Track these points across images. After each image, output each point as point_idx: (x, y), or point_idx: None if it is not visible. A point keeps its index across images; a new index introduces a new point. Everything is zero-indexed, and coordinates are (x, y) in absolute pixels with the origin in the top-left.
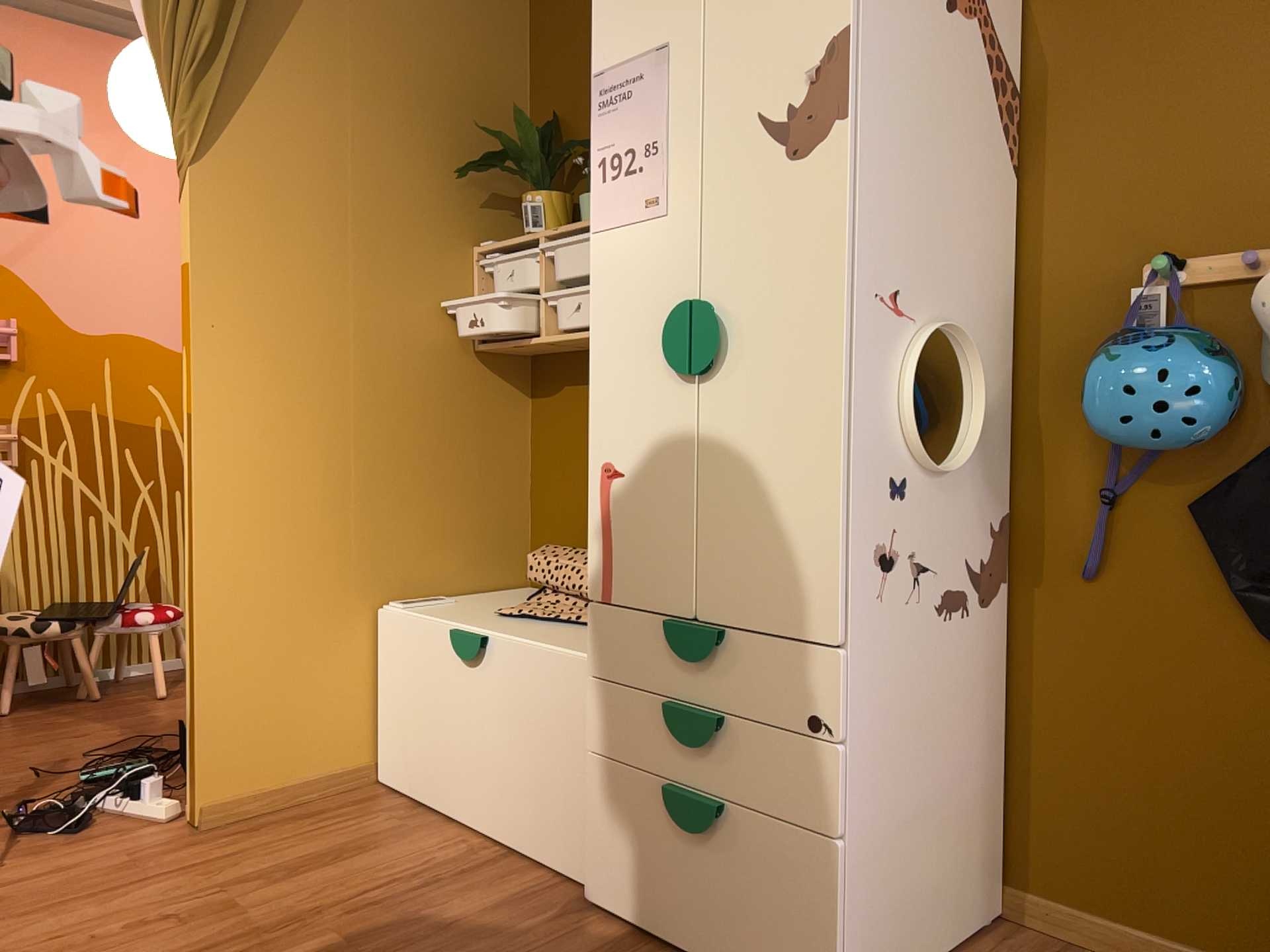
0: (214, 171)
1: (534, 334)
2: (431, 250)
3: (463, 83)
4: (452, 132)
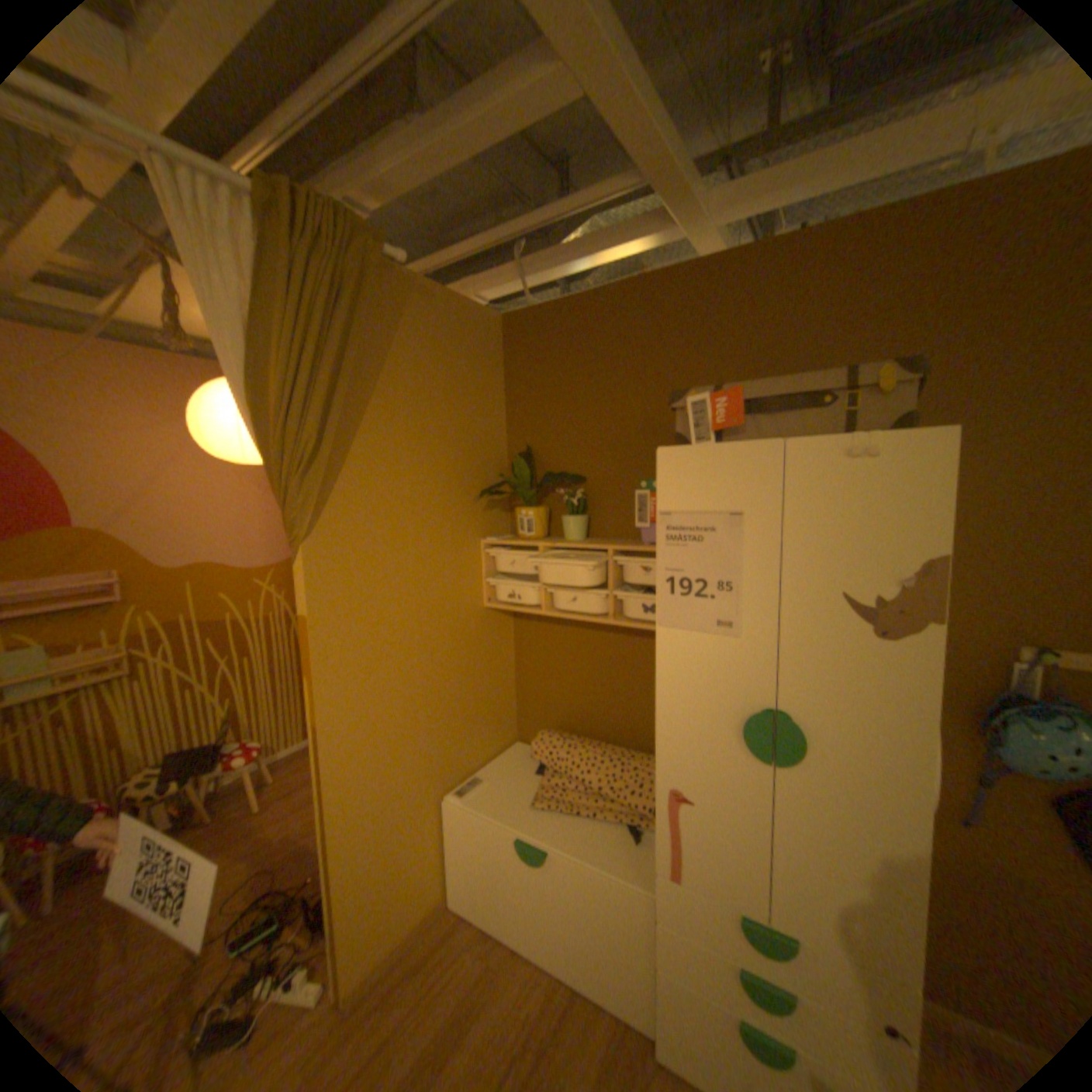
0: (317, 541)
1: (534, 606)
2: (457, 550)
3: (469, 429)
4: (465, 465)
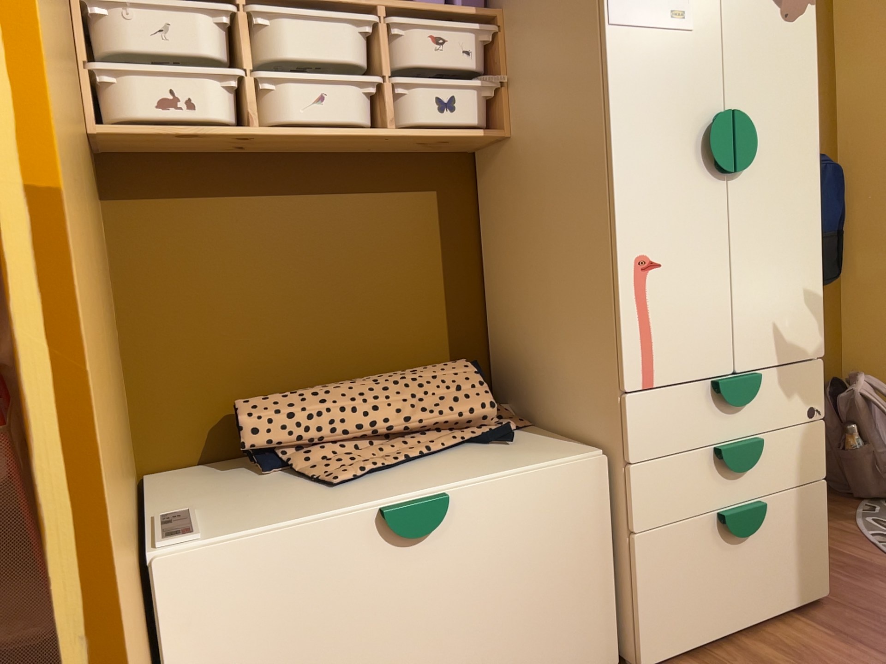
0: None
1: (228, 124)
2: None
3: None
4: None
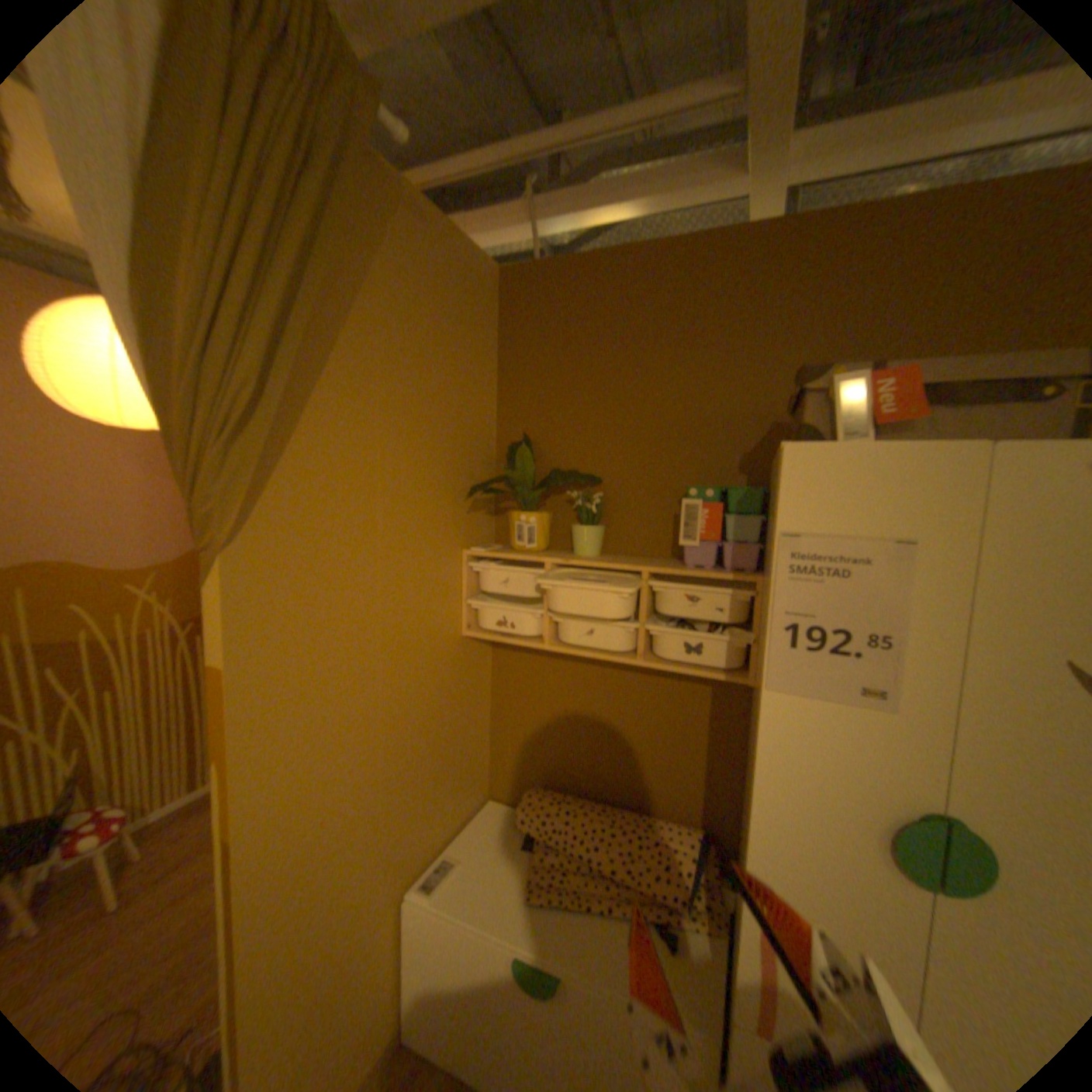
0: (247, 548)
1: (533, 638)
2: (437, 563)
3: (458, 405)
4: (451, 451)
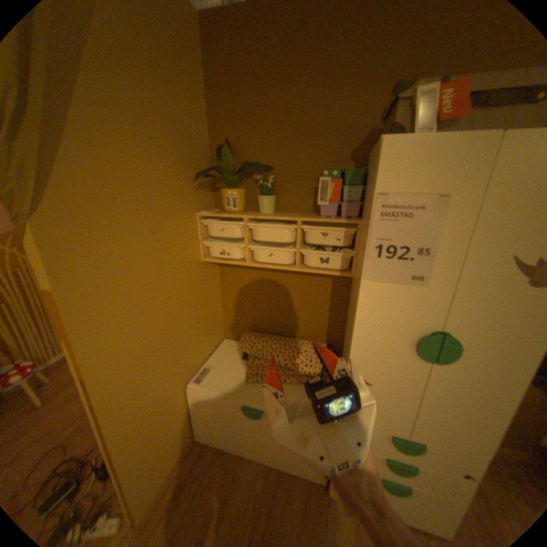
0: (47, 214)
1: (240, 259)
2: (181, 220)
3: (181, 118)
4: (180, 150)
